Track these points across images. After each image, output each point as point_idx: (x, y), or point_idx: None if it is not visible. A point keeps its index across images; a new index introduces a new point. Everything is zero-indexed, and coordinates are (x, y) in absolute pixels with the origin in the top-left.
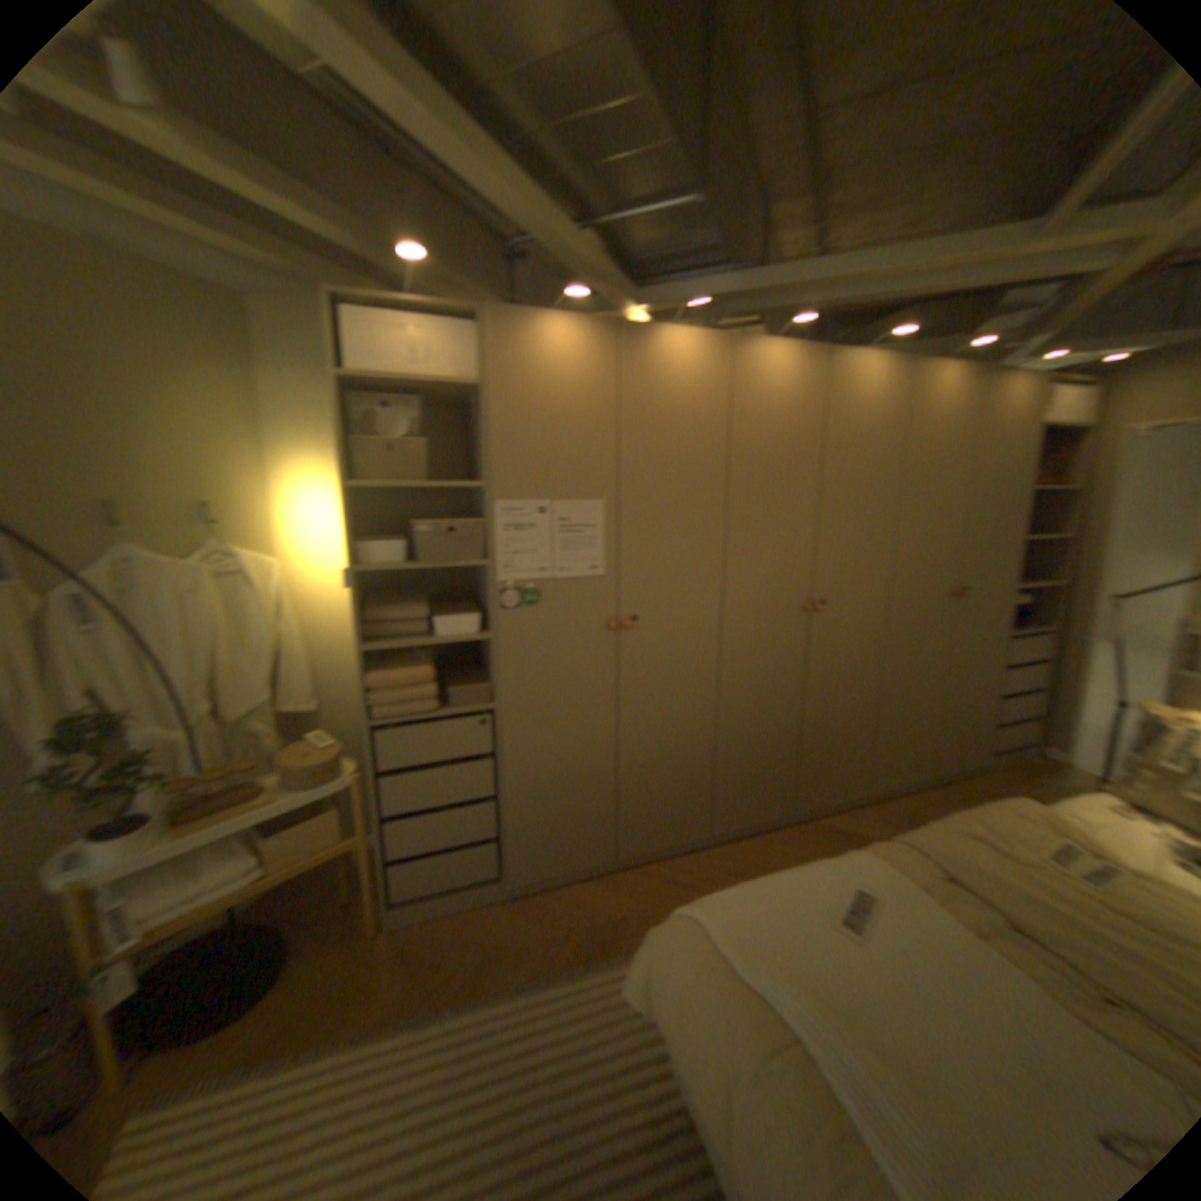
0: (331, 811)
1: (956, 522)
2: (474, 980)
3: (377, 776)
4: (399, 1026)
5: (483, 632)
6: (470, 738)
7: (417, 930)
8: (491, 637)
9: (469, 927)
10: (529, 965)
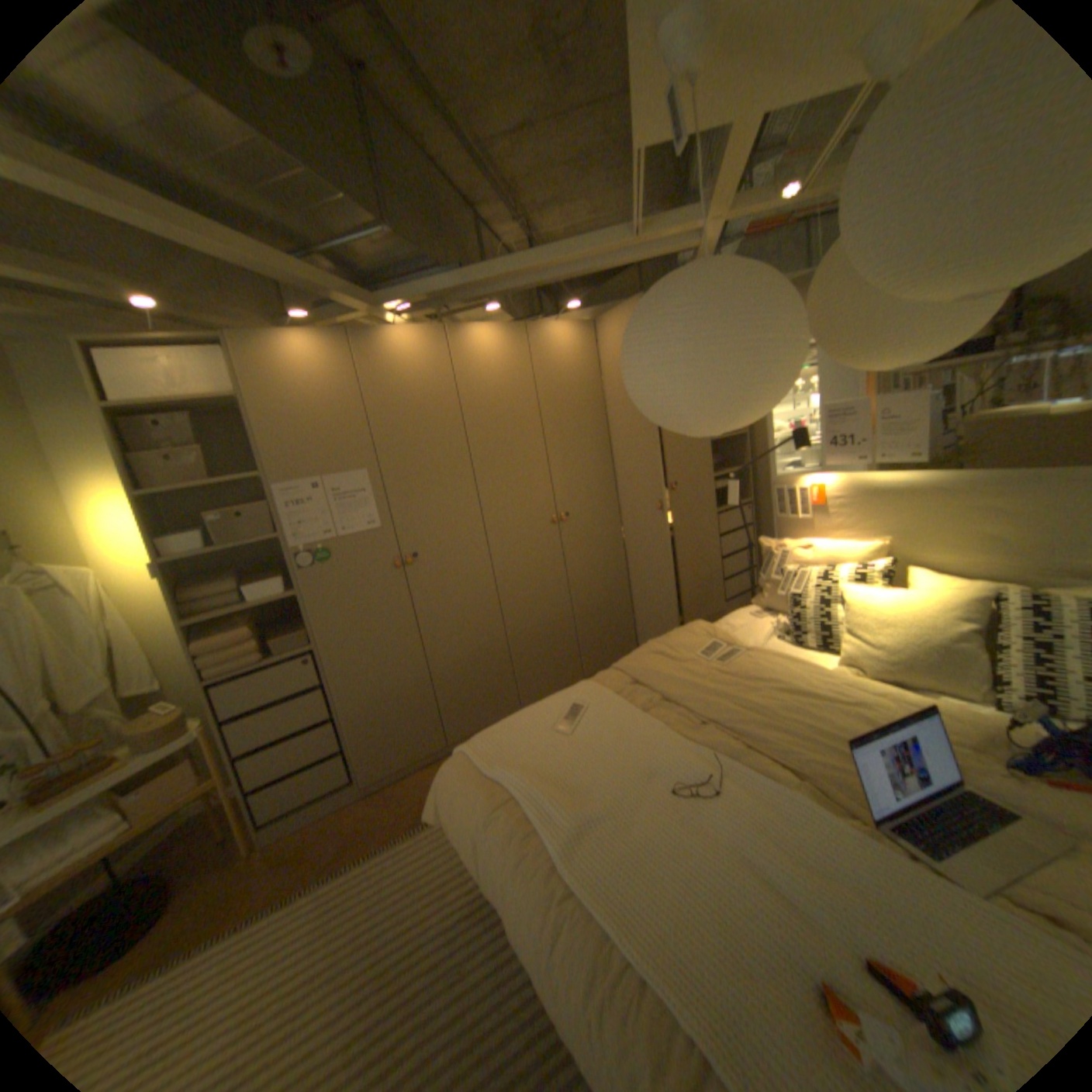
0: (183, 766)
1: (654, 437)
2: (334, 861)
3: (218, 727)
4: (272, 909)
5: (286, 592)
6: (294, 678)
7: (284, 842)
8: (293, 594)
9: (328, 827)
10: (378, 838)
